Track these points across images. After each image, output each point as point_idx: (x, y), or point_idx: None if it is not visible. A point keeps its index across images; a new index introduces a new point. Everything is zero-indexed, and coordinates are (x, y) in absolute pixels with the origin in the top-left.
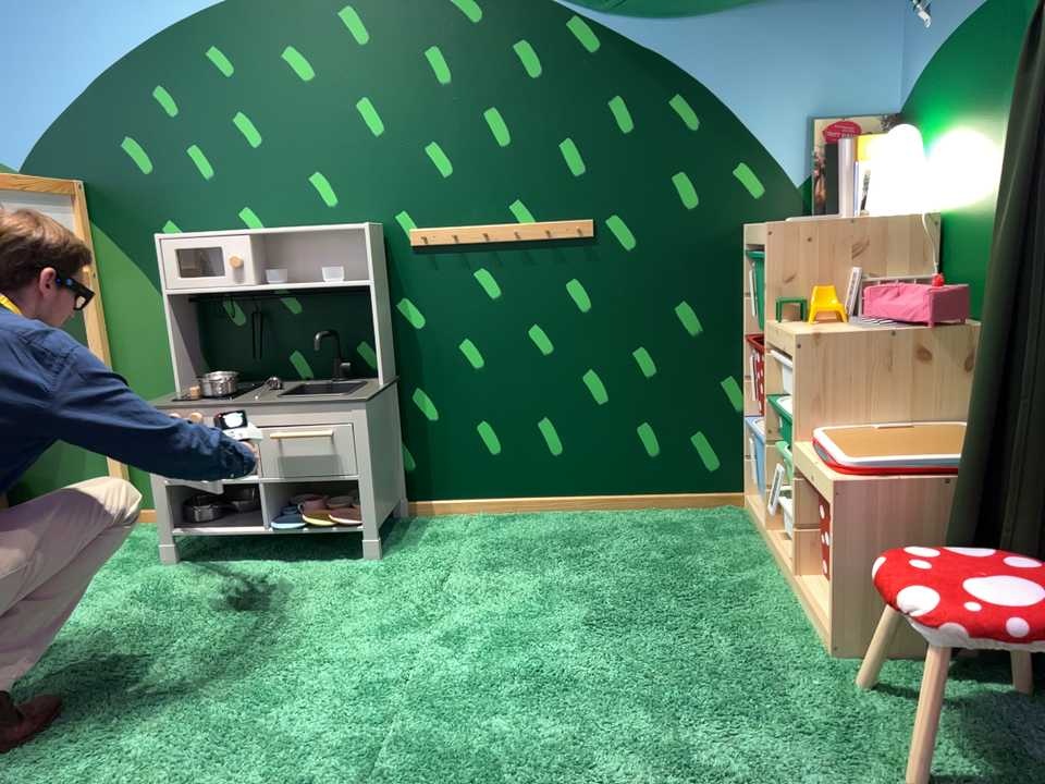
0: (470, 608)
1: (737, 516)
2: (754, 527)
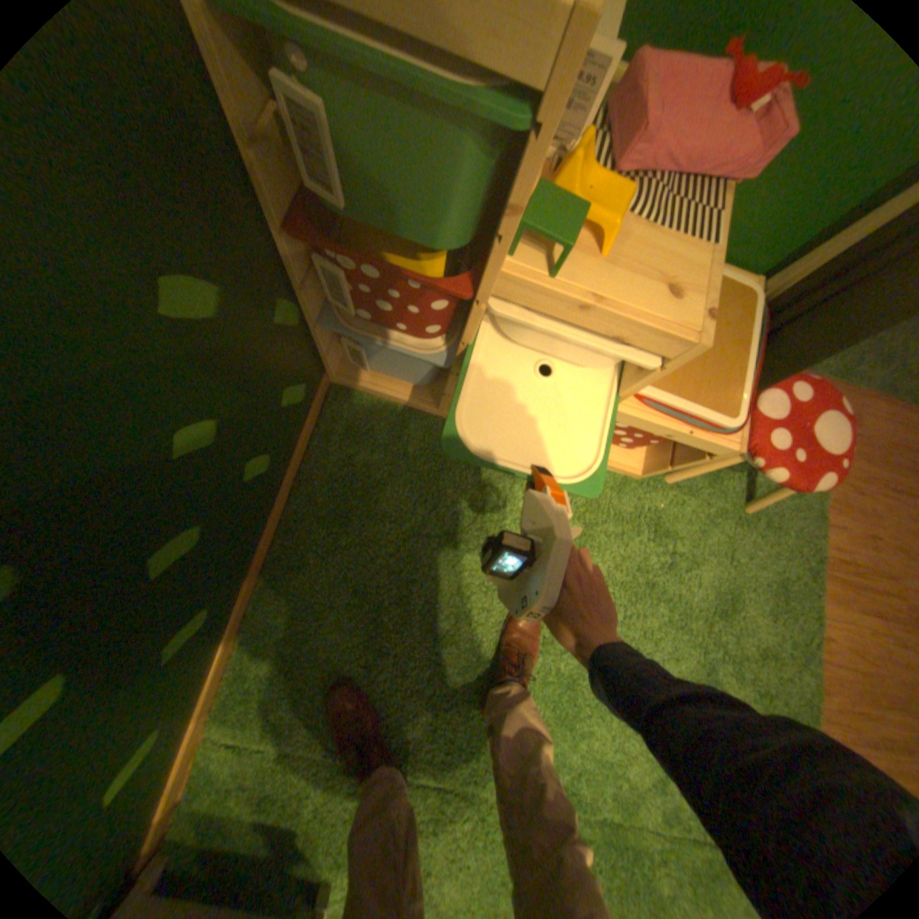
0: (489, 756)
1: (359, 404)
2: (400, 405)
